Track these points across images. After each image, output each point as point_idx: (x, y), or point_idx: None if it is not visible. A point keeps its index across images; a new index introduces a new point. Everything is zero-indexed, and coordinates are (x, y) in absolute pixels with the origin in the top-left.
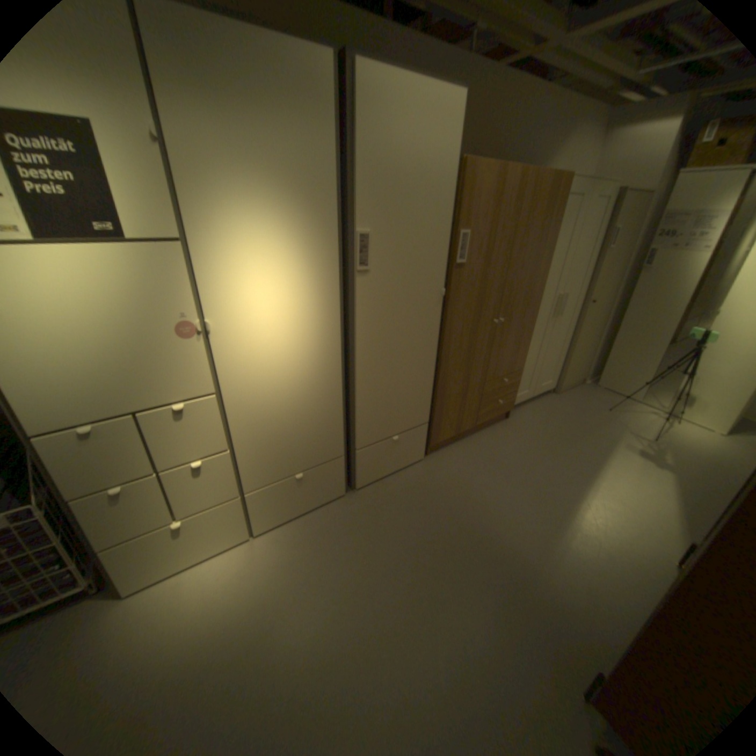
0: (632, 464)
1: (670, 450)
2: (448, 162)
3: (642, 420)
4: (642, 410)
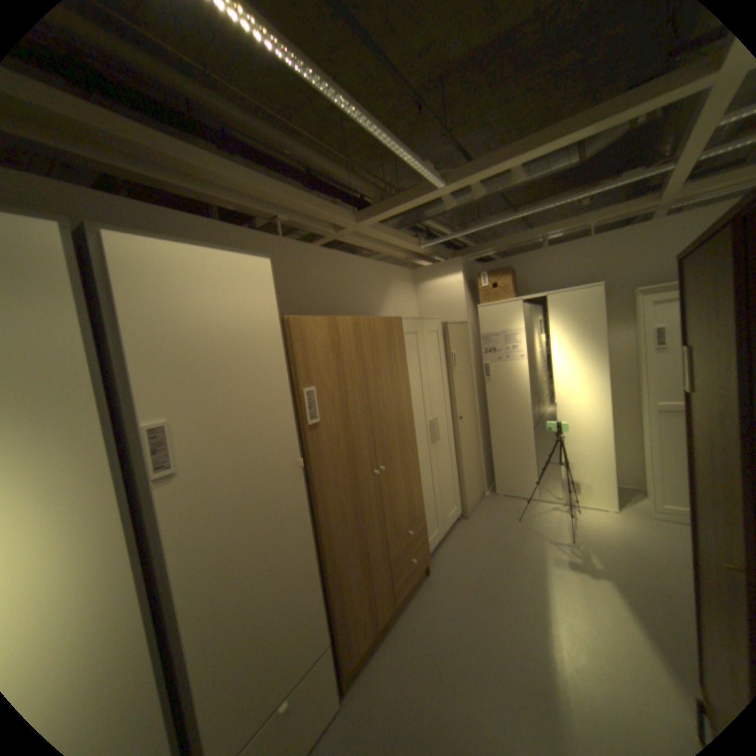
0: (570, 587)
1: (590, 551)
2: (266, 325)
3: (550, 523)
4: (544, 510)
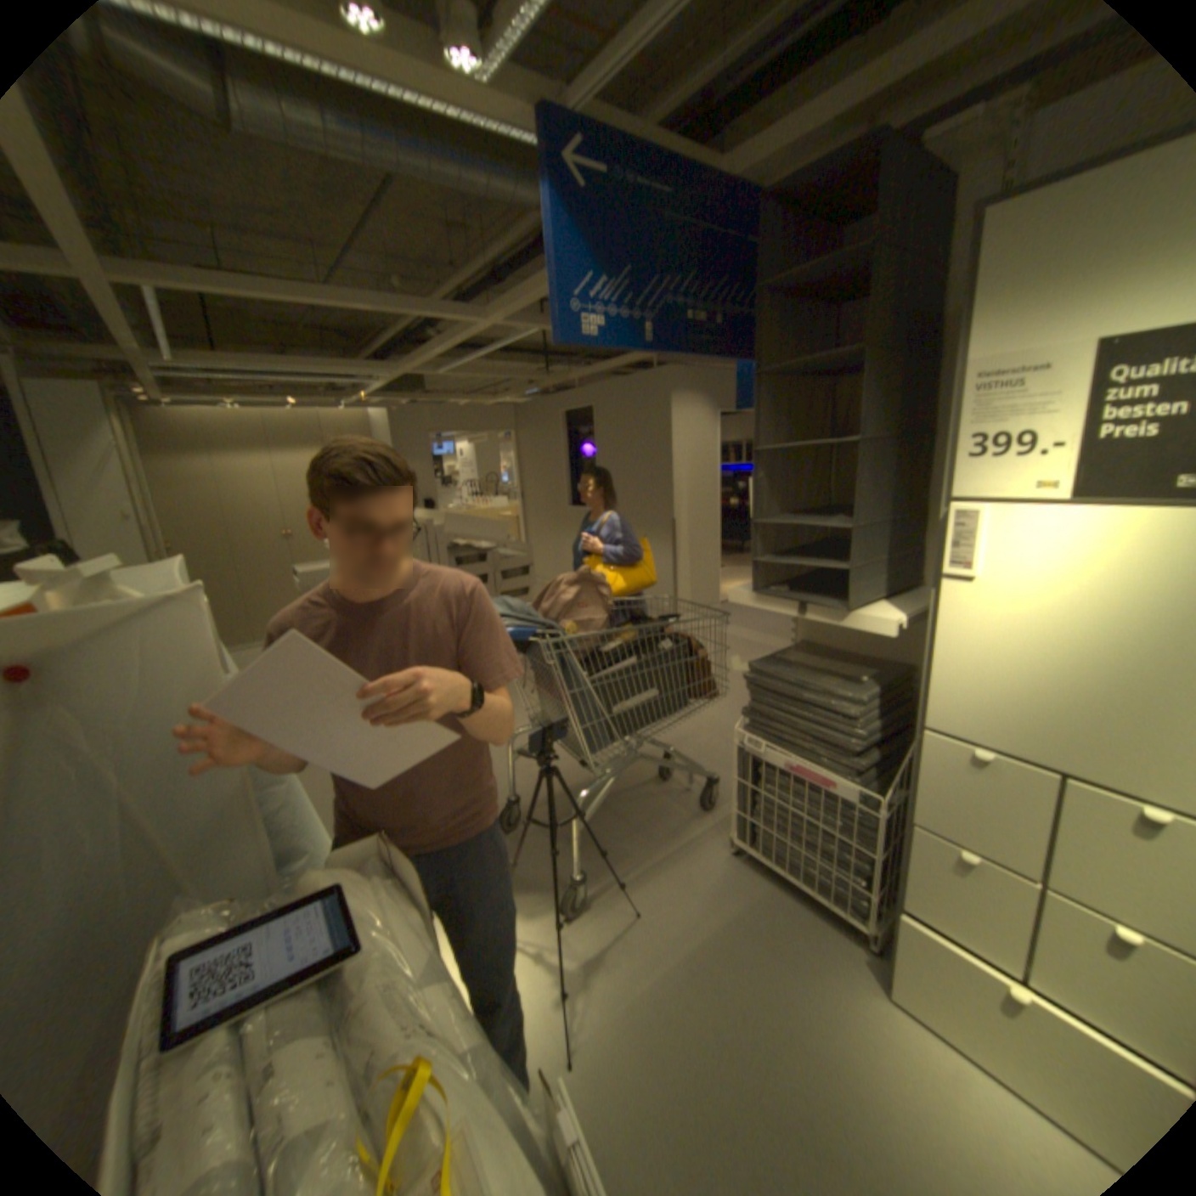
0: None
1: None
2: None
3: None
4: None
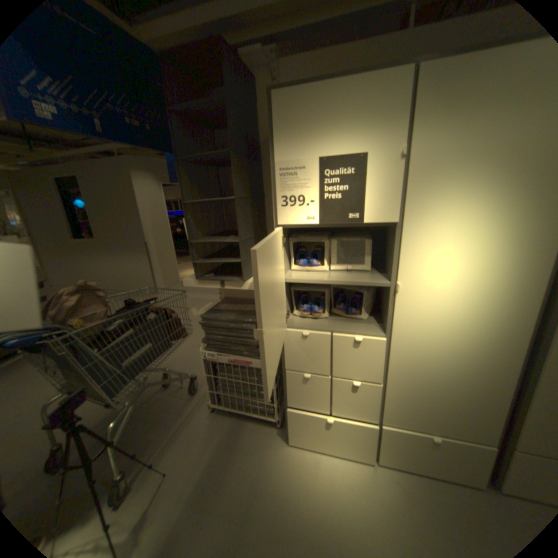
0: None
1: None
2: None
3: None
4: None
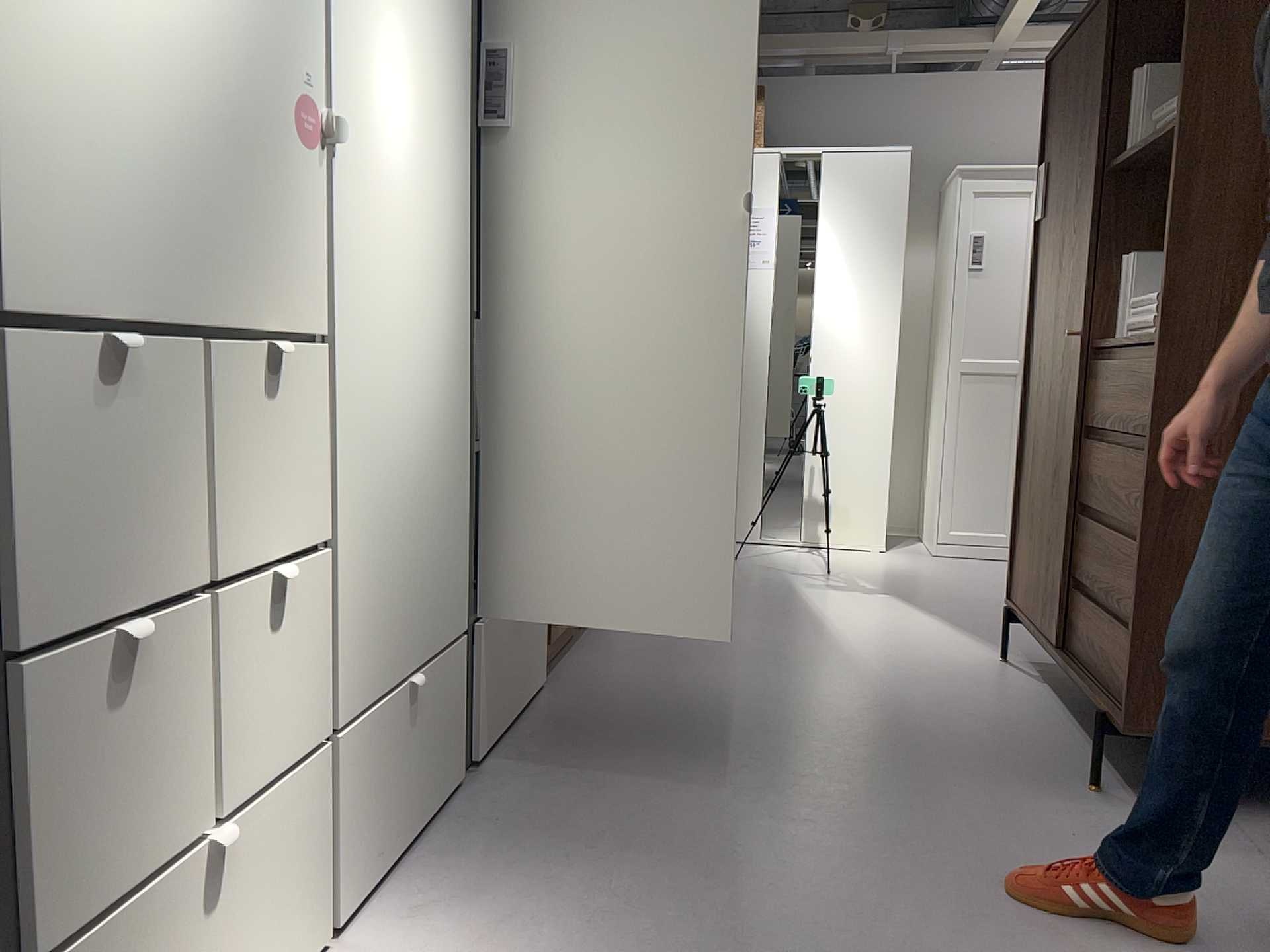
0: (837, 600)
1: (854, 578)
2: None
3: (786, 560)
4: (772, 551)
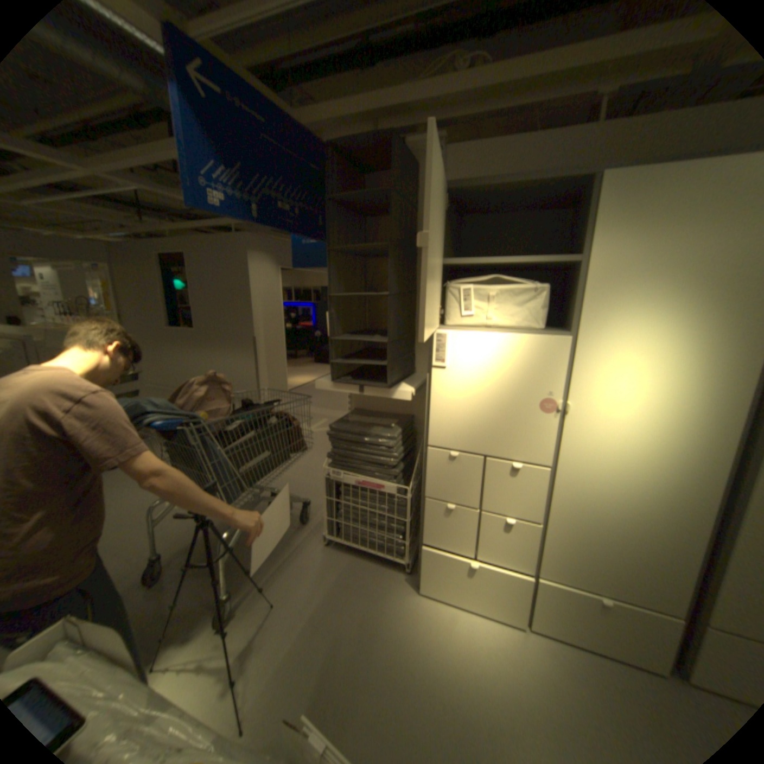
0: None
1: None
2: None
3: None
4: None
